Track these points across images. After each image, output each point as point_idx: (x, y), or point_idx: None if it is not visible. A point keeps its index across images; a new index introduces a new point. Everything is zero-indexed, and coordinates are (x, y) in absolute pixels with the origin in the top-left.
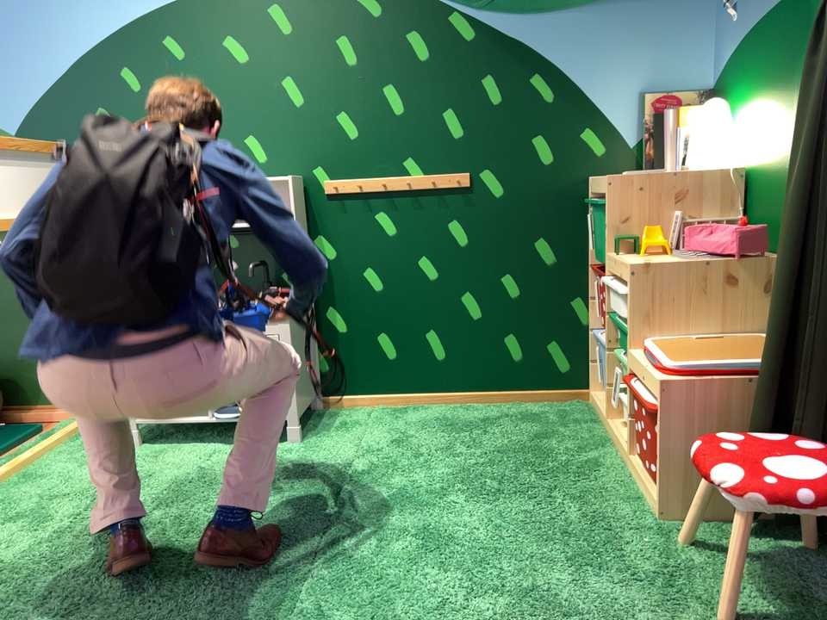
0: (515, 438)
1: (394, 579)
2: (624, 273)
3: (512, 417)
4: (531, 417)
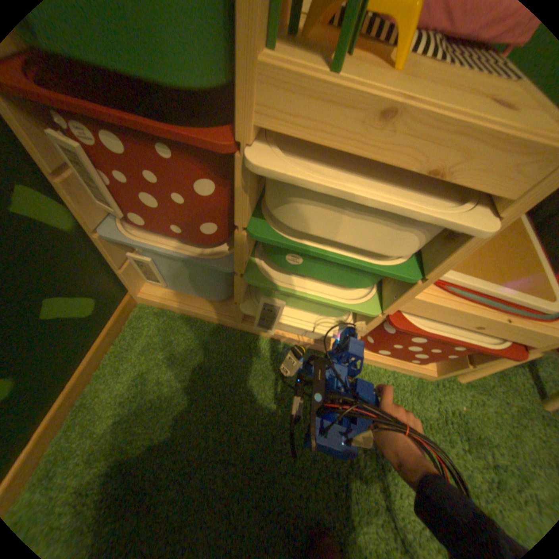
0: (217, 464)
1: None
2: (483, 166)
3: (128, 437)
4: (145, 404)
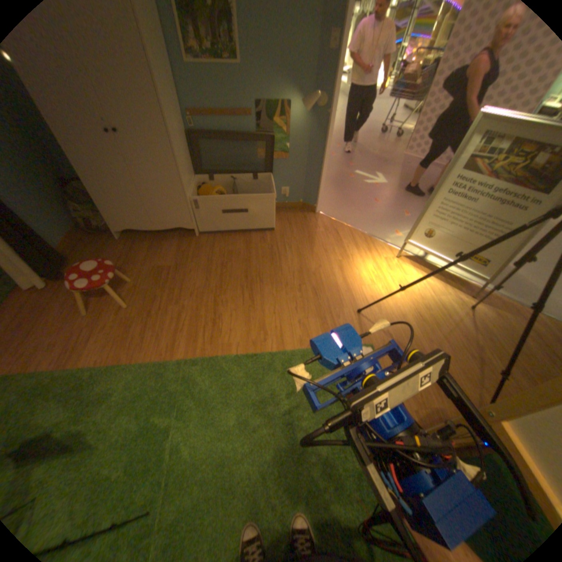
0: None
1: (129, 441)
2: None
3: None
4: None
